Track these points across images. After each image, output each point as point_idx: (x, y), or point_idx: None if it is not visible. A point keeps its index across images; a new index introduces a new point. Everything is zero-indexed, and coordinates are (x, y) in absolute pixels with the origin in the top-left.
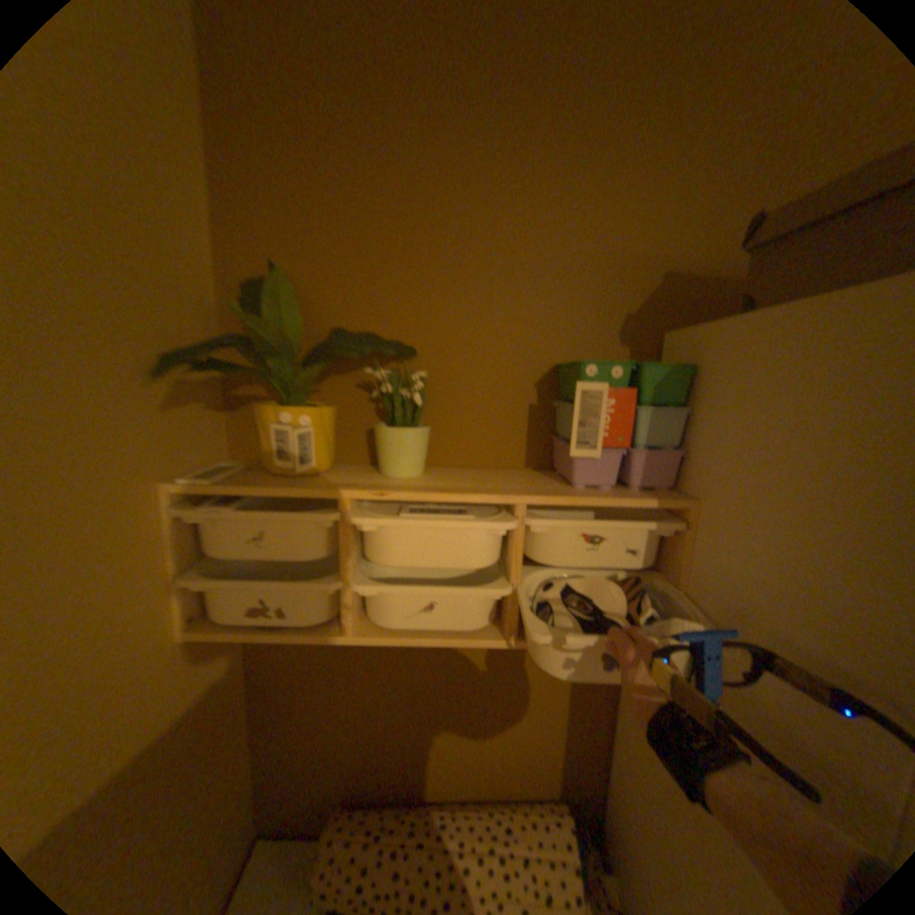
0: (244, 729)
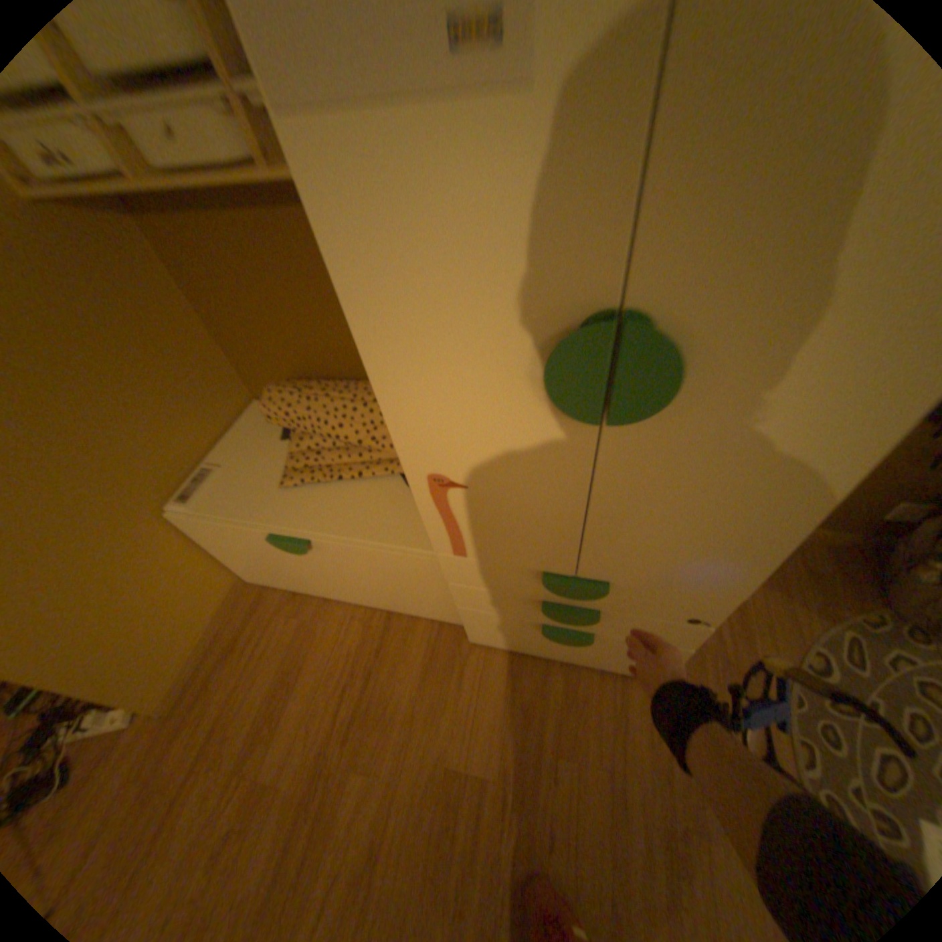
0: (193, 318)
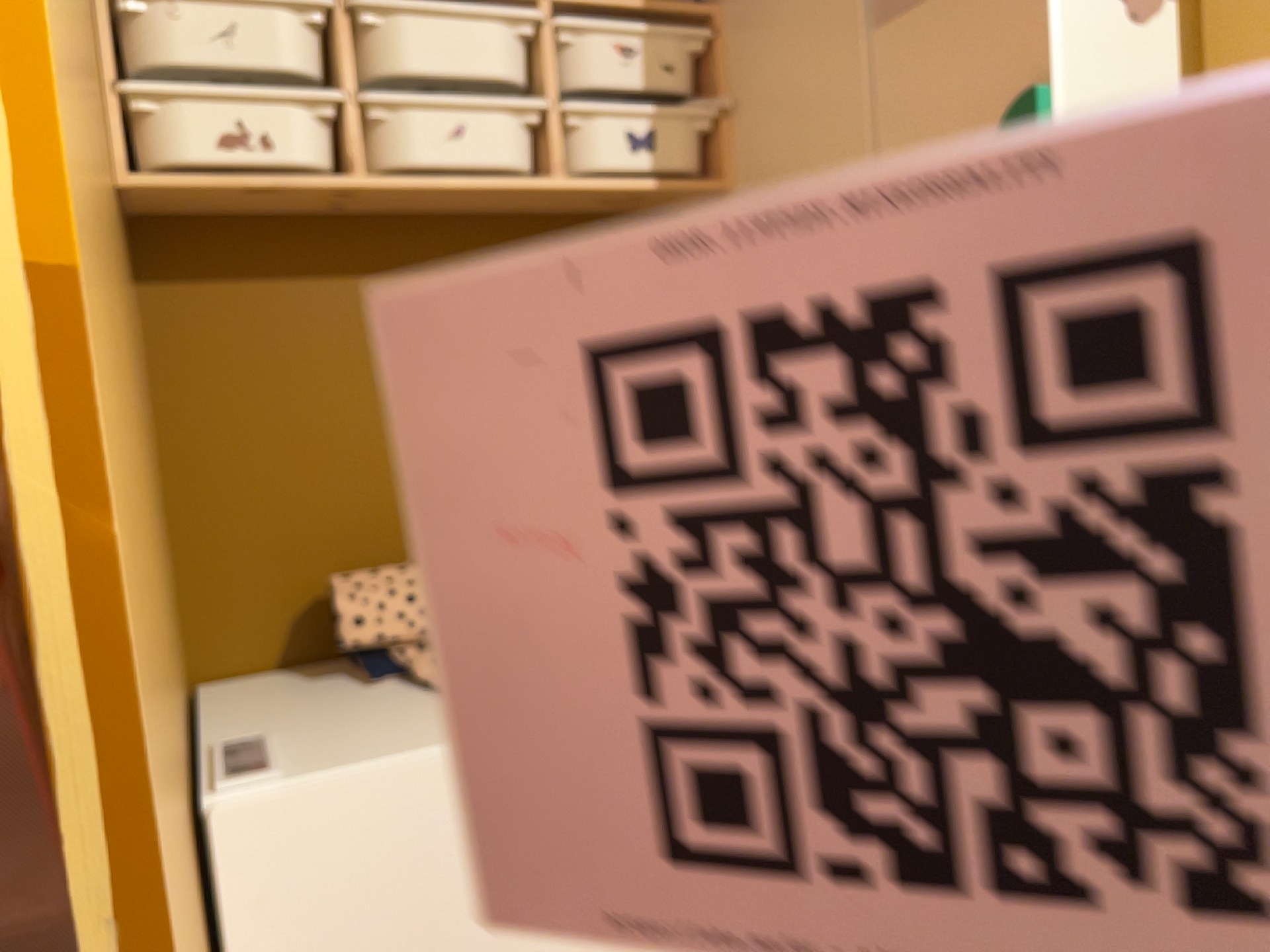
0: (158, 469)
